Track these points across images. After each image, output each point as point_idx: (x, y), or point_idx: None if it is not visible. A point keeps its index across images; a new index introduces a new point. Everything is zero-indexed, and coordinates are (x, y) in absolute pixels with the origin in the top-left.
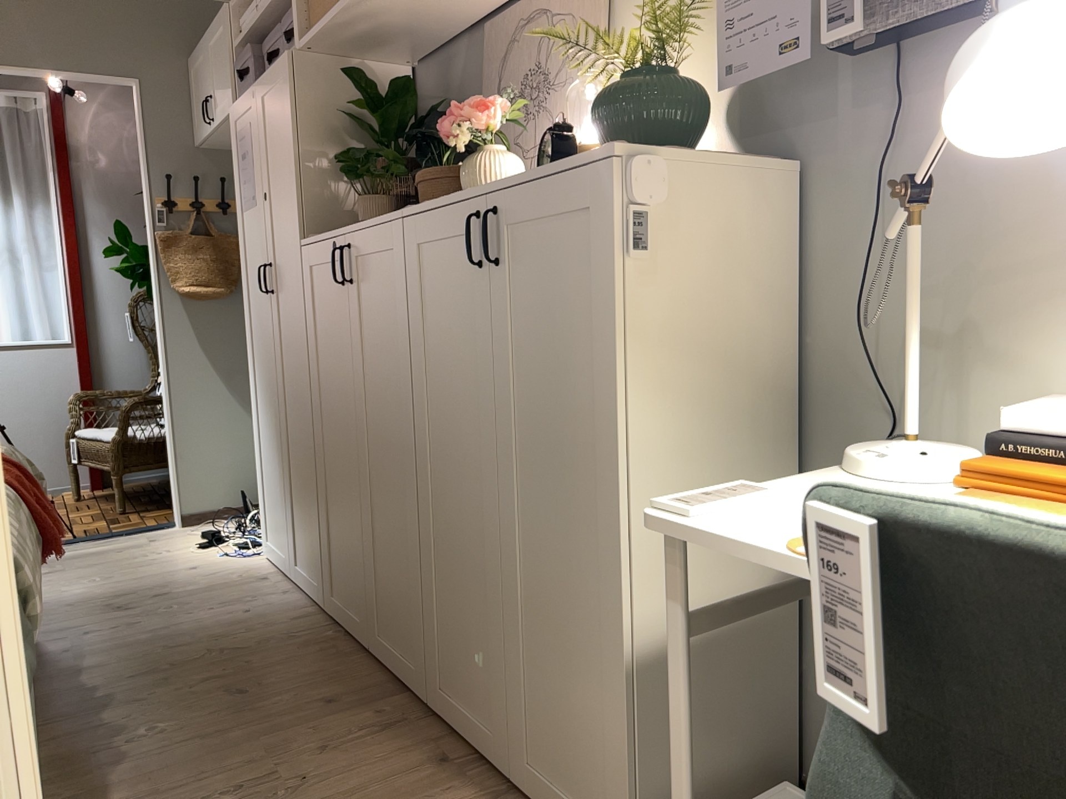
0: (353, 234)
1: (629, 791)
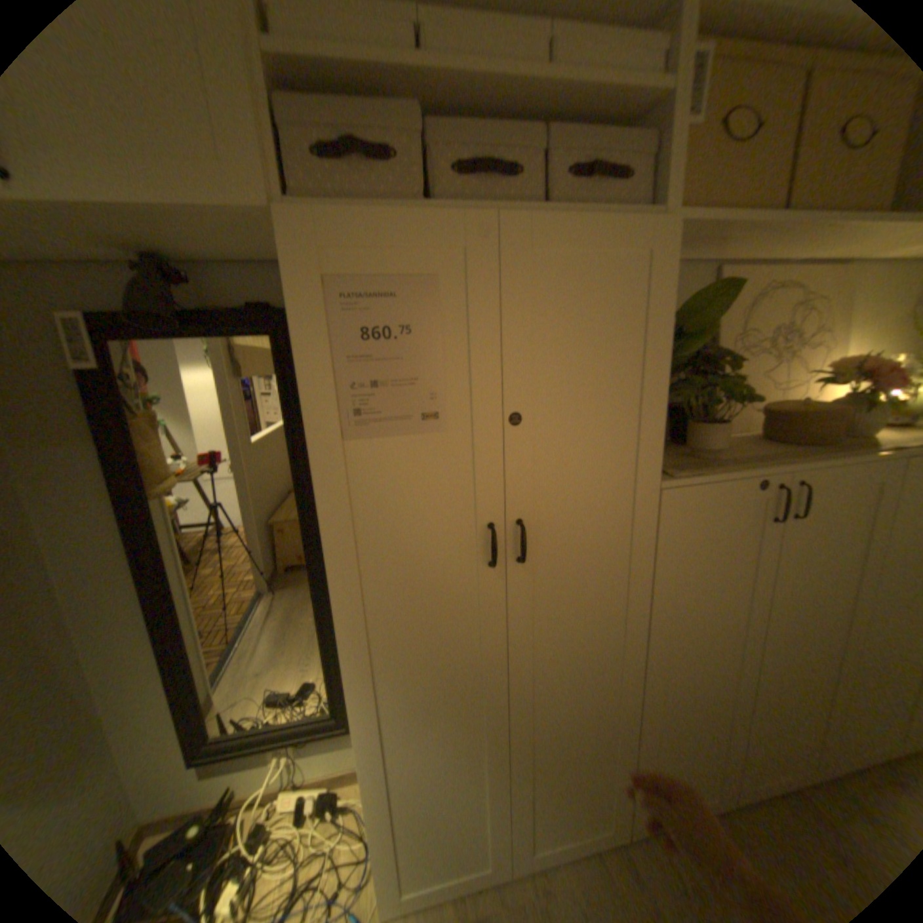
0: (820, 471)
1: None
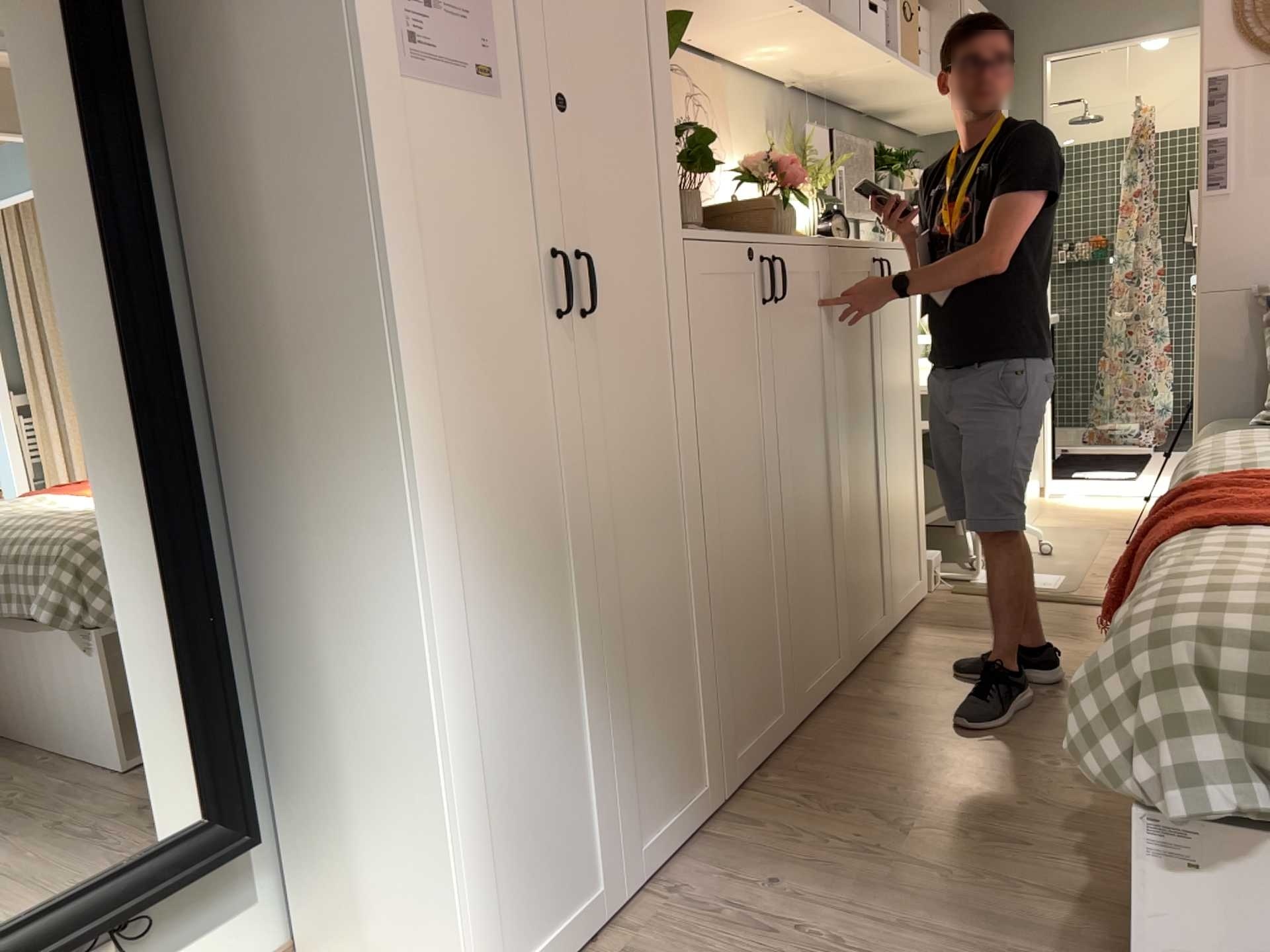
0: (782, 245)
1: (926, 541)
